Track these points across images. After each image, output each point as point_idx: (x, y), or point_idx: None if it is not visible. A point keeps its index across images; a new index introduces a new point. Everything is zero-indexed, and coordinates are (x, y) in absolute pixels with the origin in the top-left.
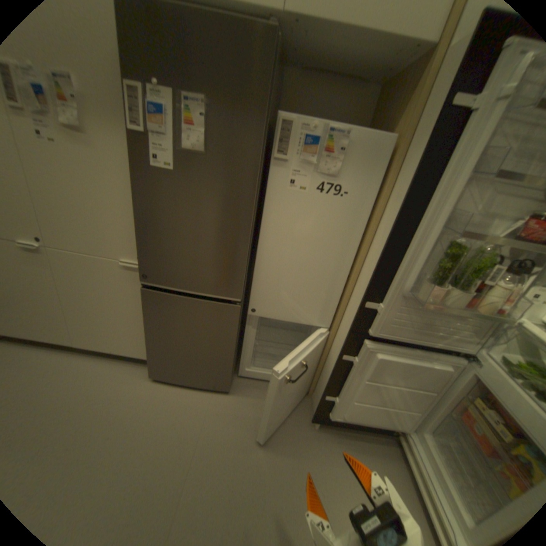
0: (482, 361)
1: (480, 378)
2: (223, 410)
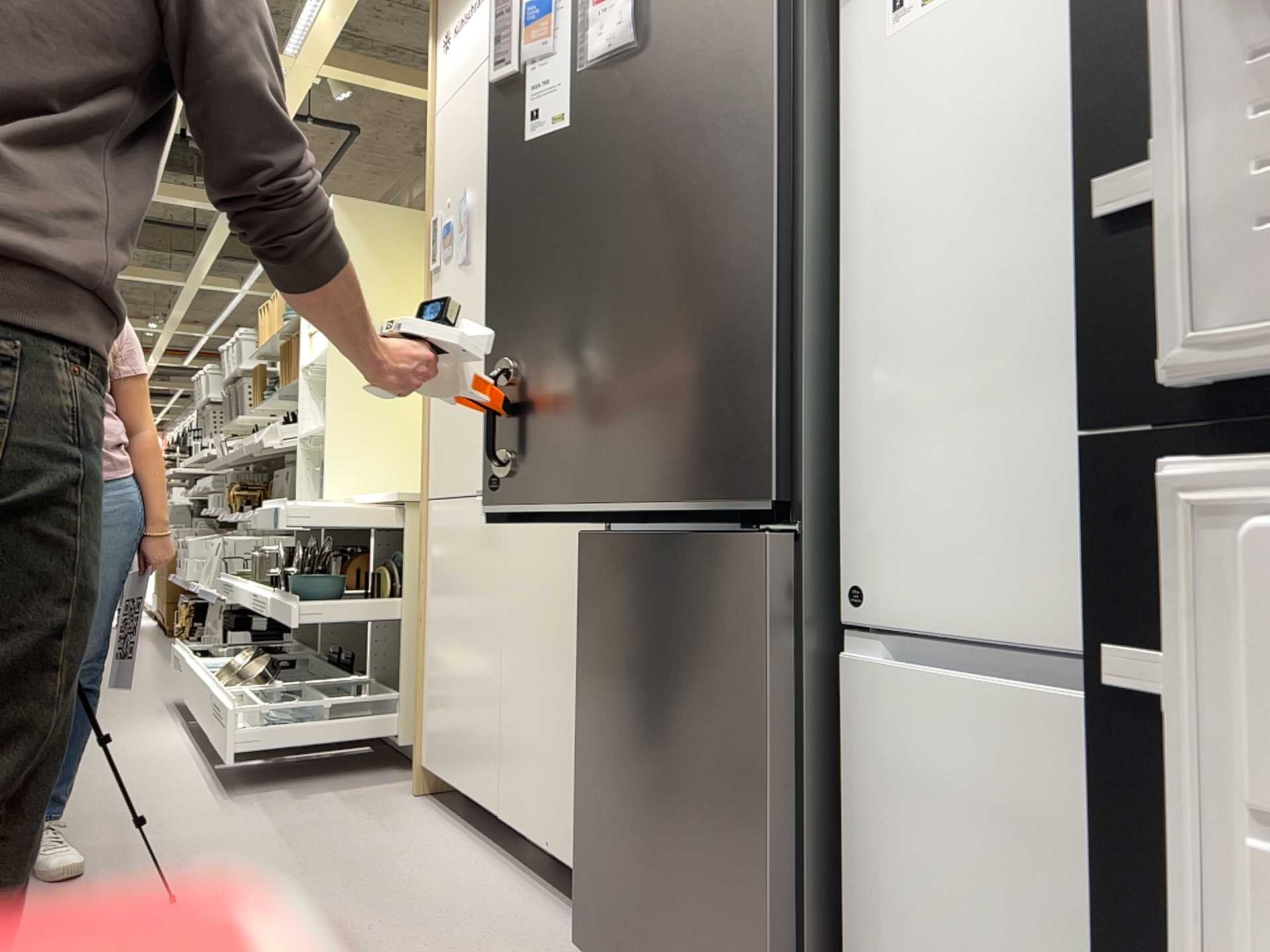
0: None
1: None
2: None
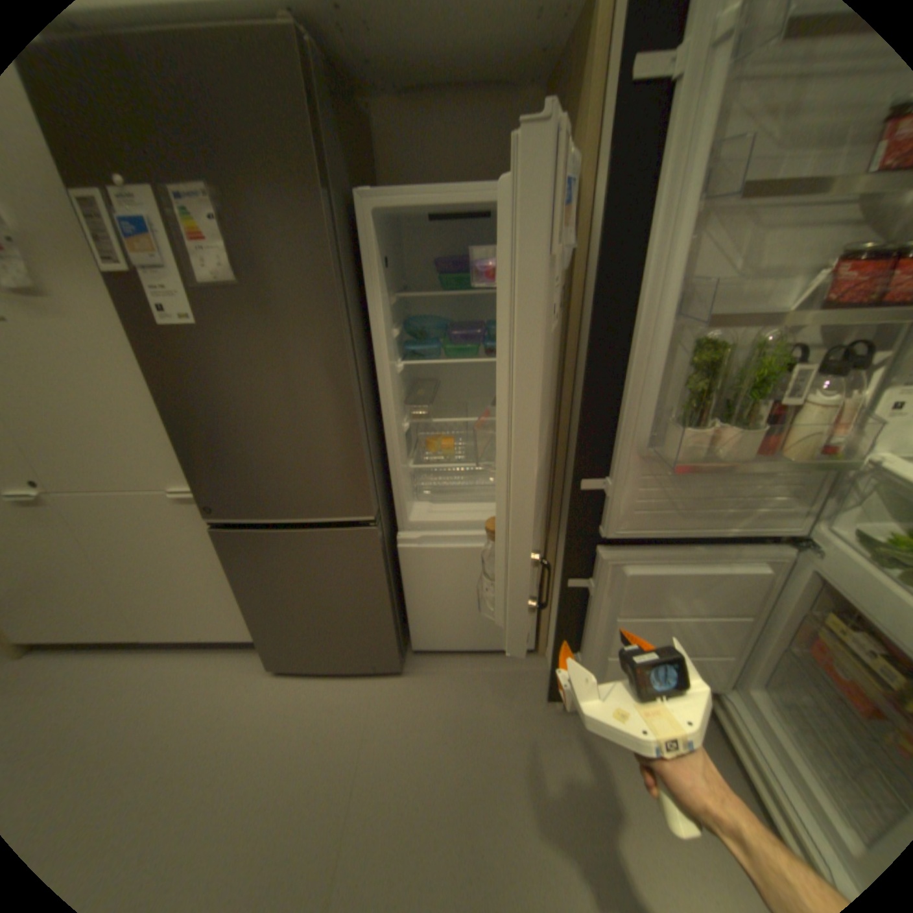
0: (823, 543)
1: (826, 575)
2: (395, 705)
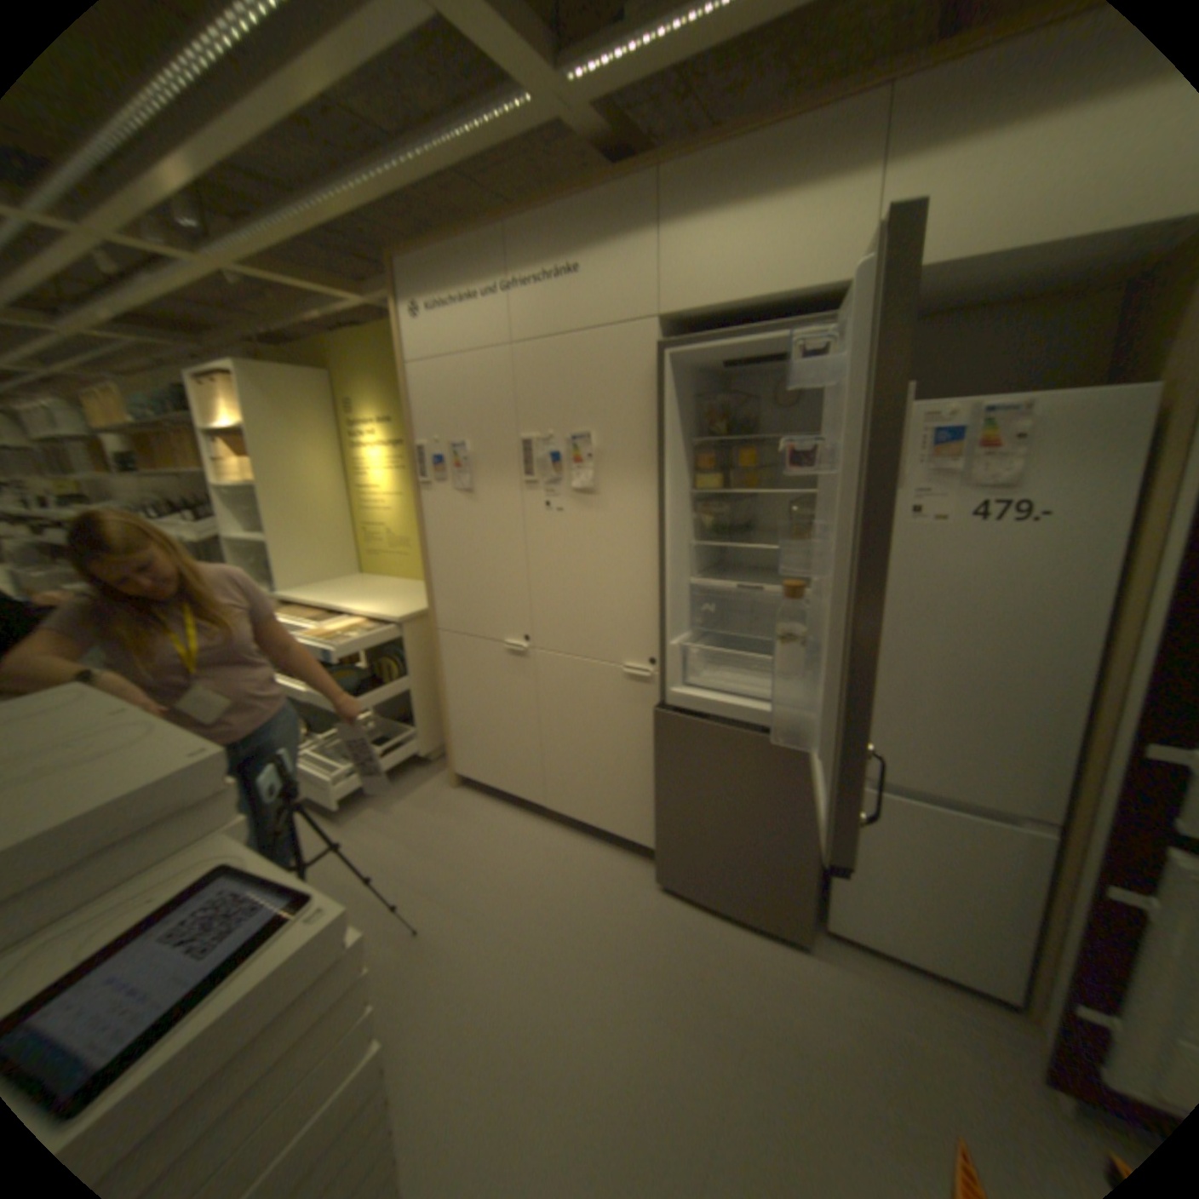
0: None
1: None
2: (800, 986)
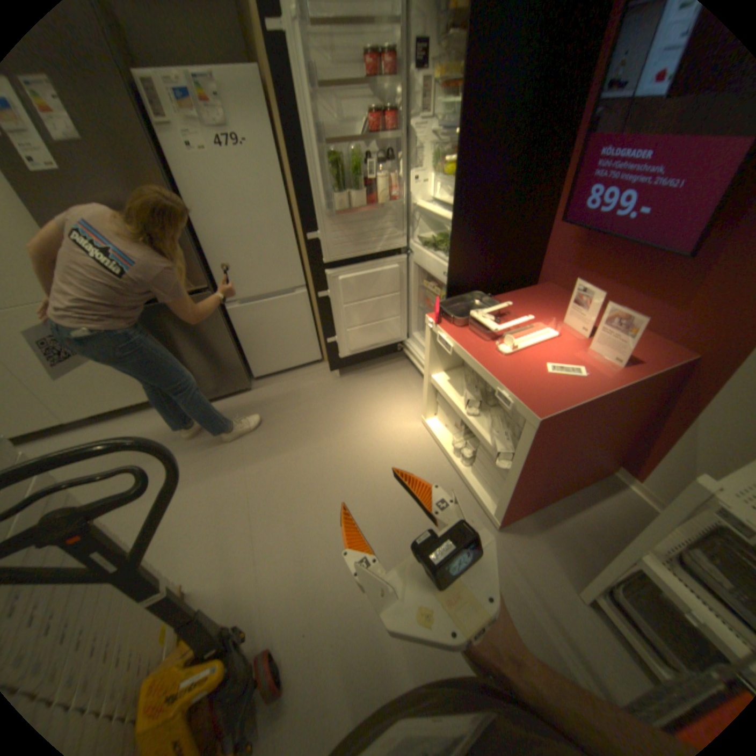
0: (416, 251)
1: (419, 265)
2: (253, 401)
